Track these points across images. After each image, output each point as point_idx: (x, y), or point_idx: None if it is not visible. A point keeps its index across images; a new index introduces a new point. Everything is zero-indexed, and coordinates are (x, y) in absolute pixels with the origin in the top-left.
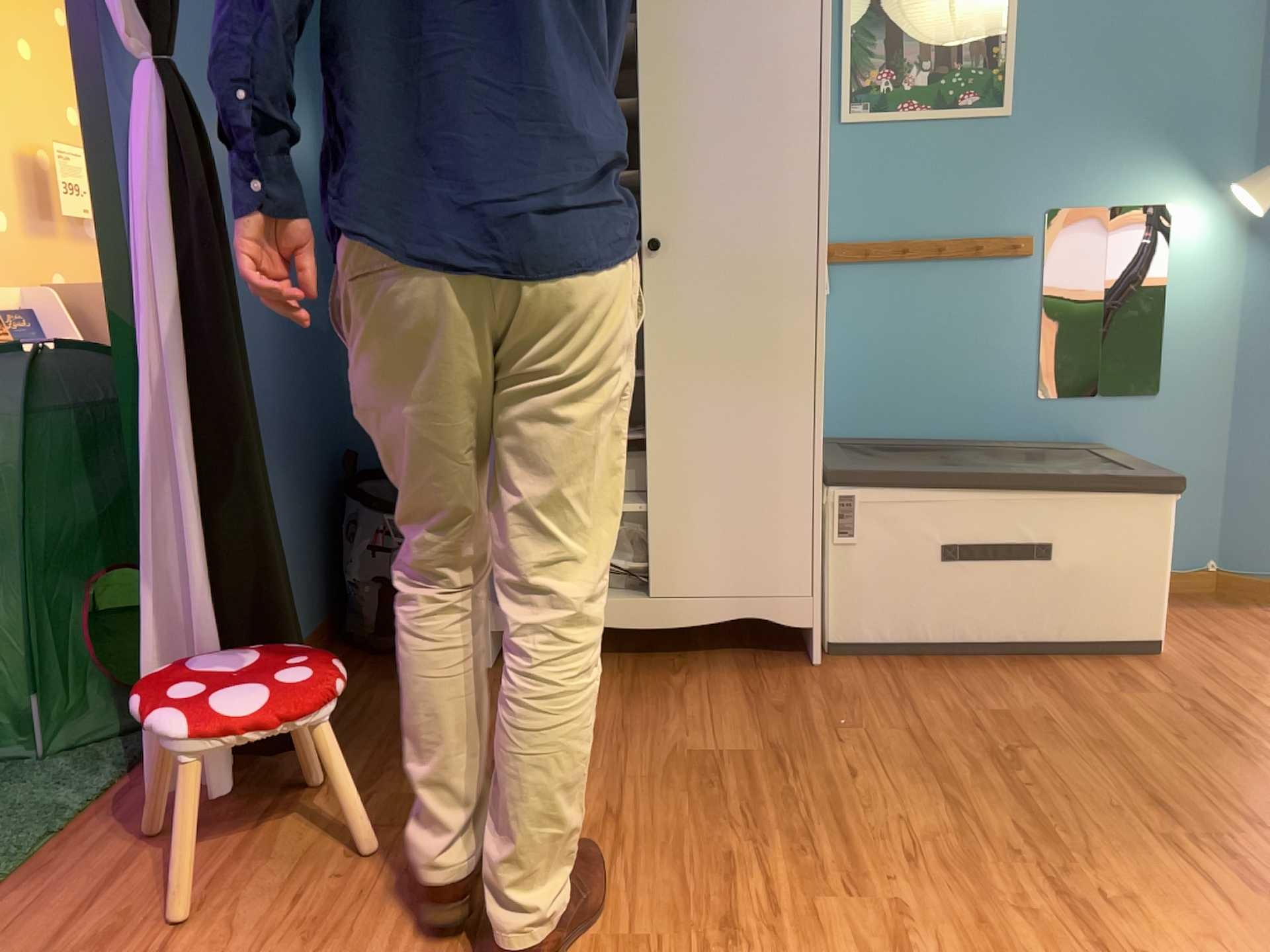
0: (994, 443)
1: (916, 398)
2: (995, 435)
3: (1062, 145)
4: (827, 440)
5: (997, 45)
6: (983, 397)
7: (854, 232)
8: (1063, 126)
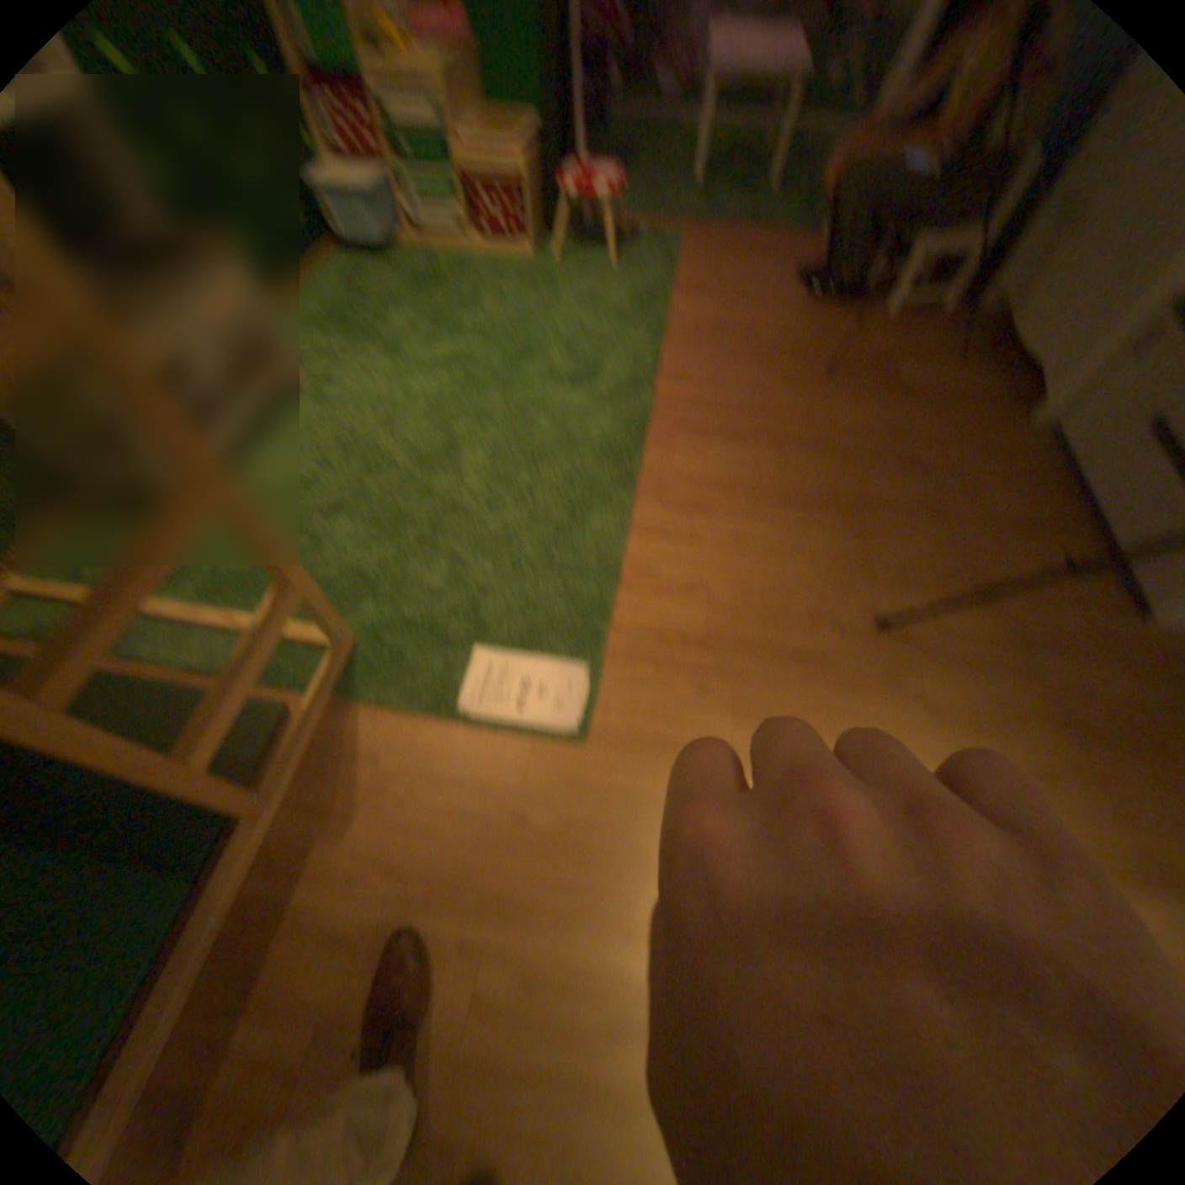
0: None
1: None
2: None
3: None
4: None
5: None
6: None
7: None
8: None
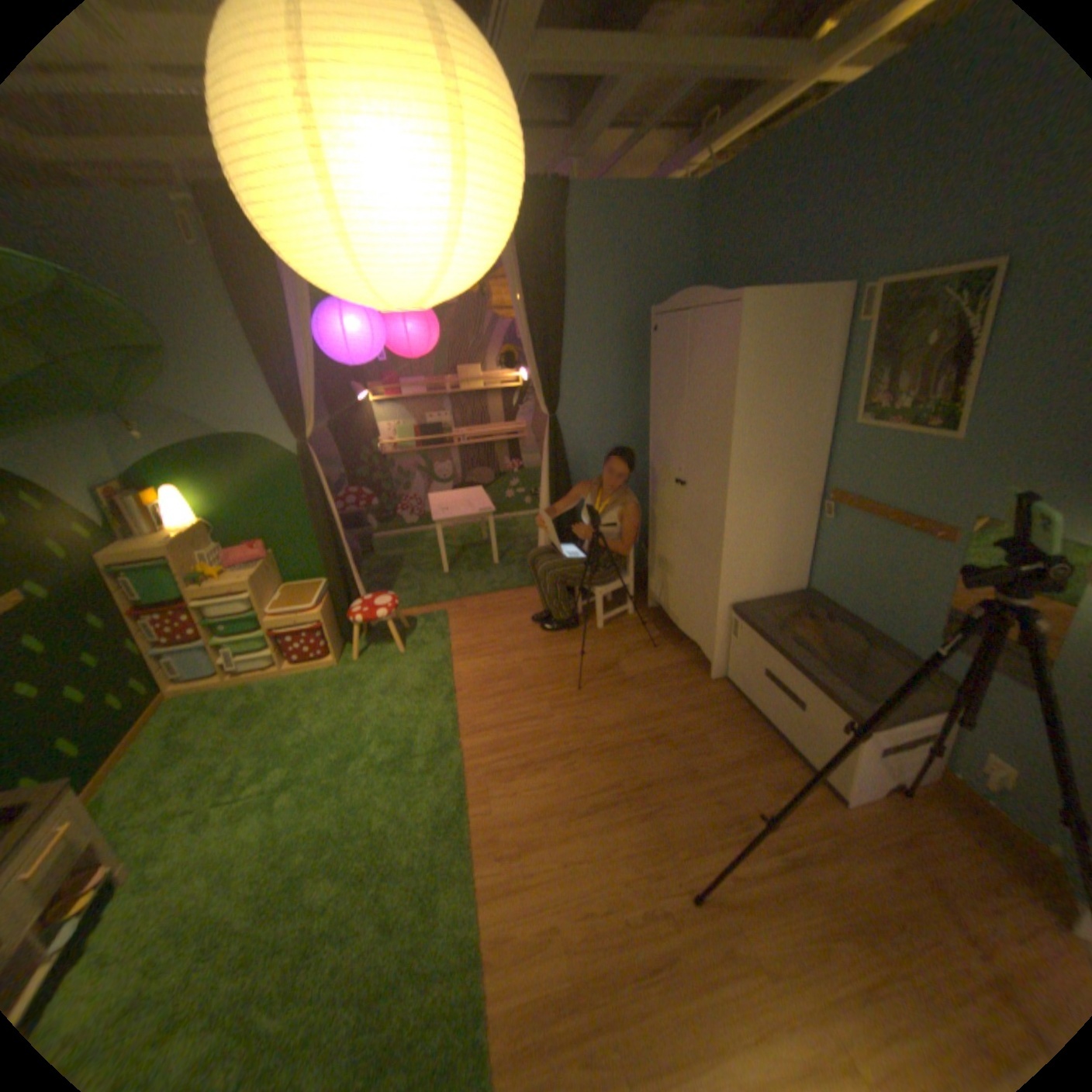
0: (905, 652)
1: (867, 600)
2: (905, 647)
3: (1001, 472)
4: (814, 596)
5: (962, 386)
6: (905, 620)
7: (853, 490)
8: (1006, 456)
